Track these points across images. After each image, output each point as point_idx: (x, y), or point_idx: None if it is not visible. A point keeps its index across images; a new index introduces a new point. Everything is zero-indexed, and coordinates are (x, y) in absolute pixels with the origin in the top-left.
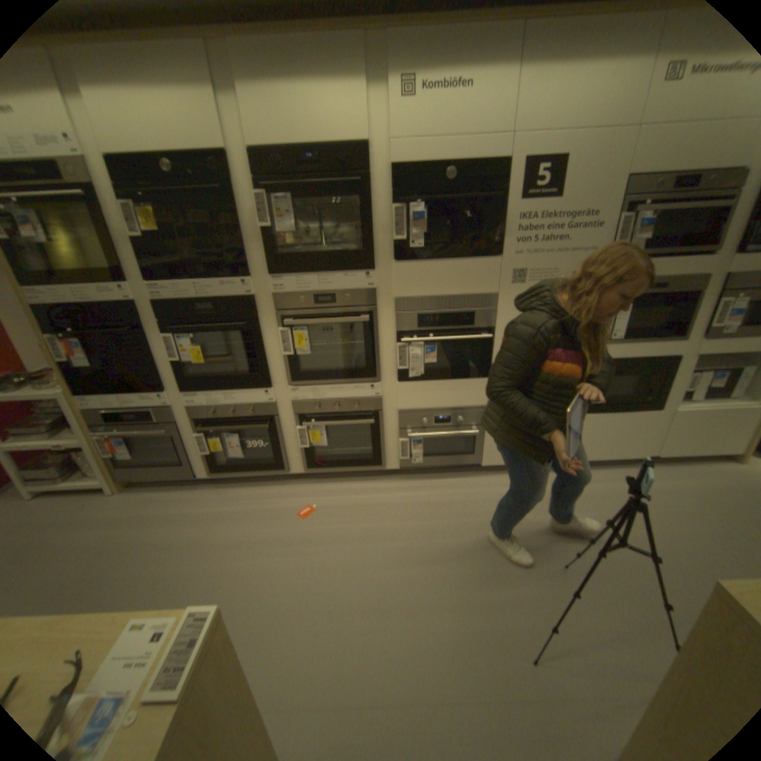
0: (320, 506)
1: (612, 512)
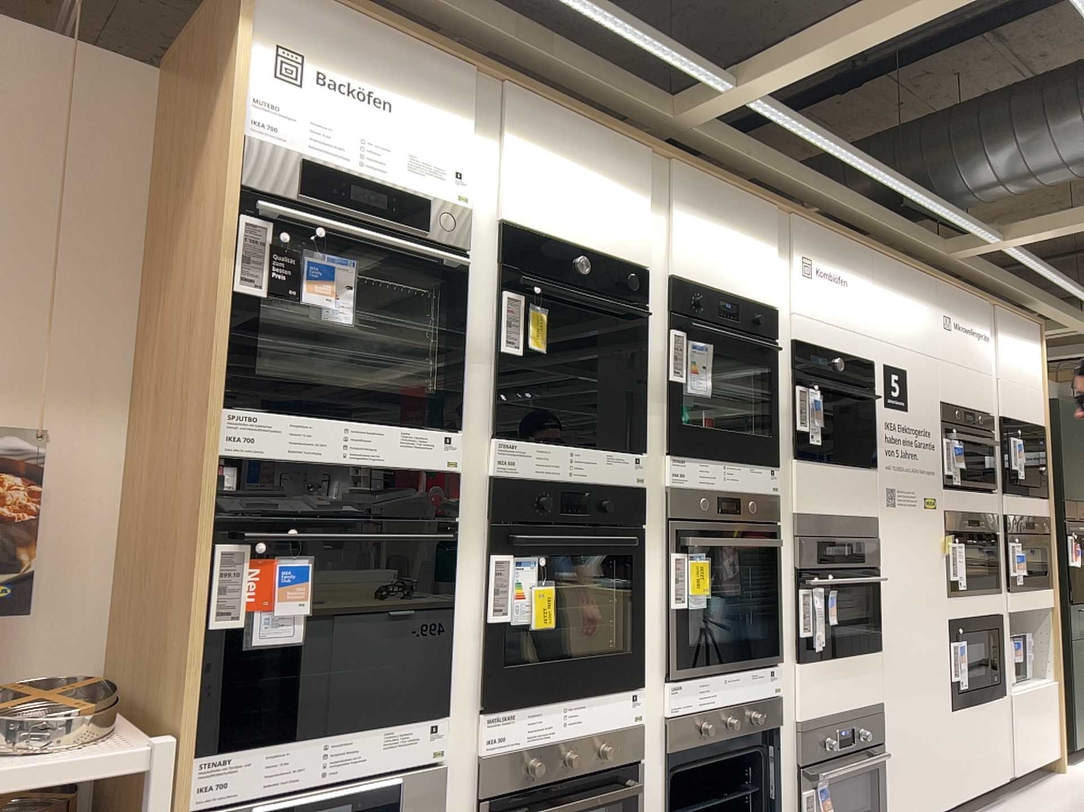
0: None
1: None
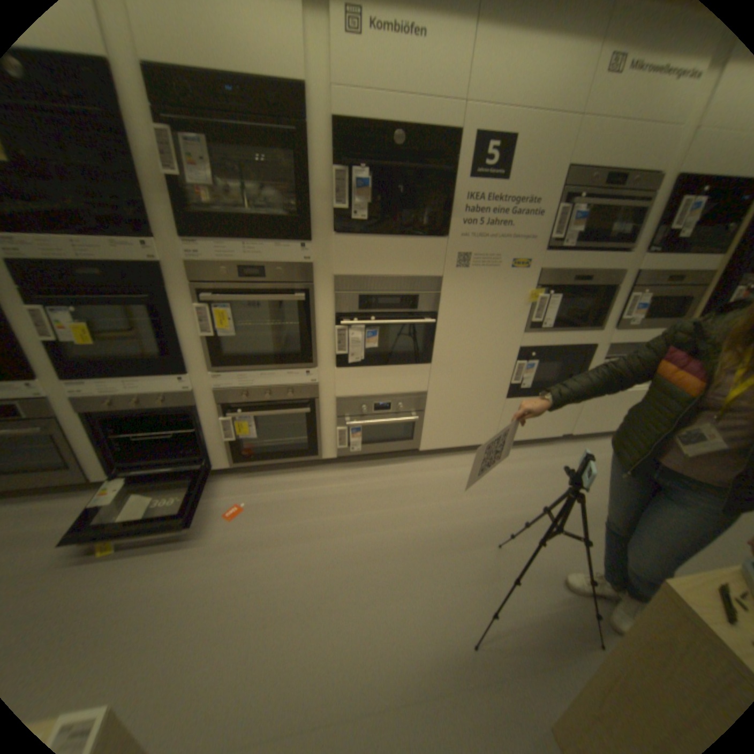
0: (248, 504)
1: (535, 488)
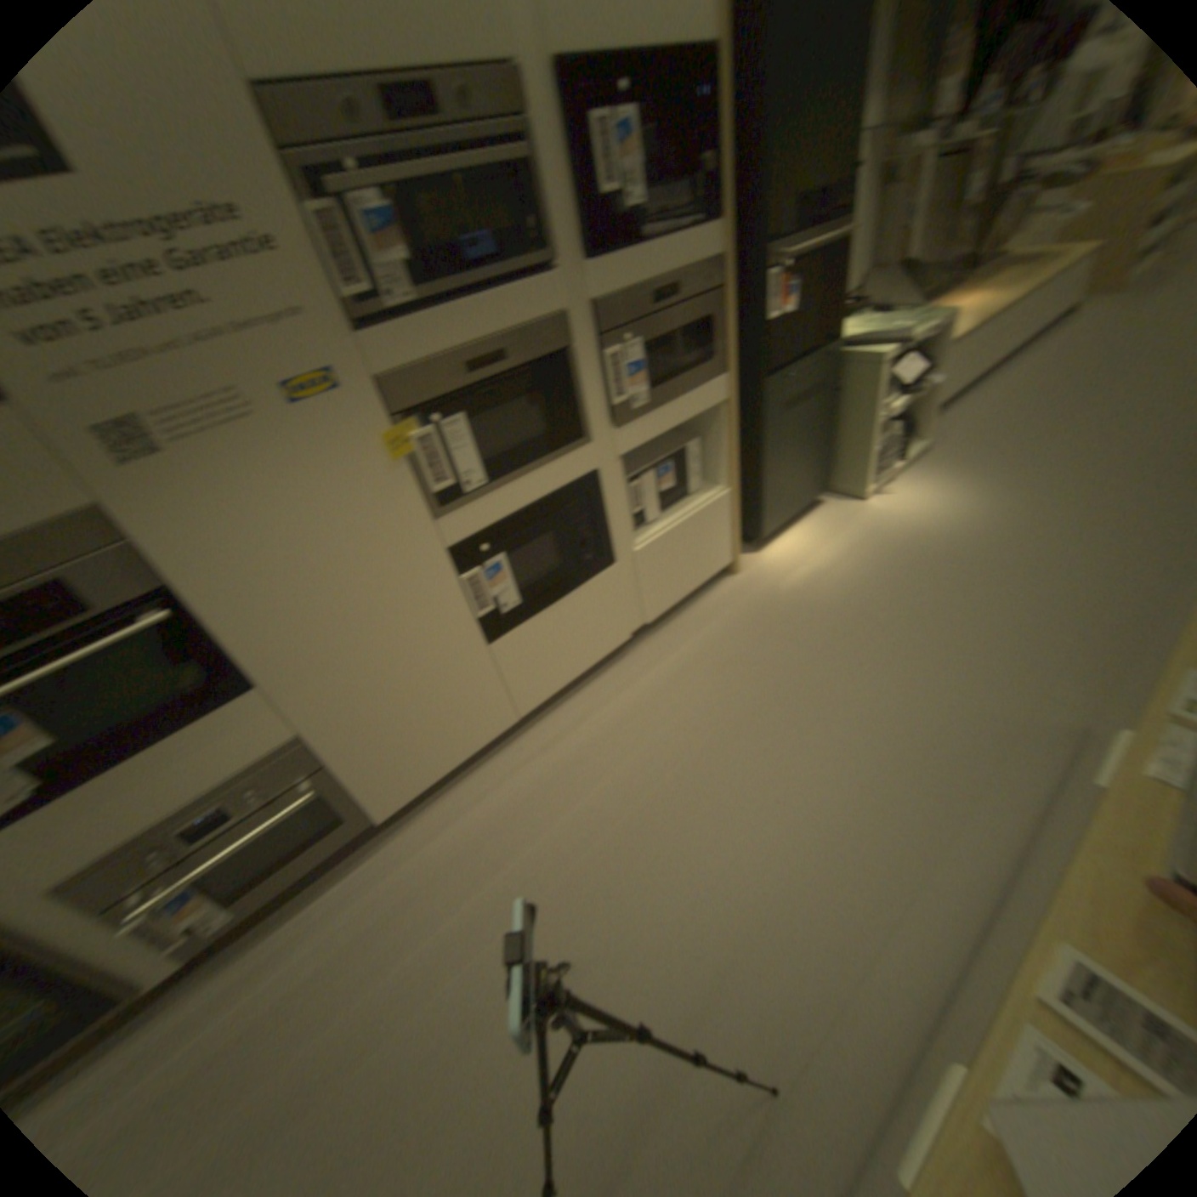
0: None
1: (607, 772)
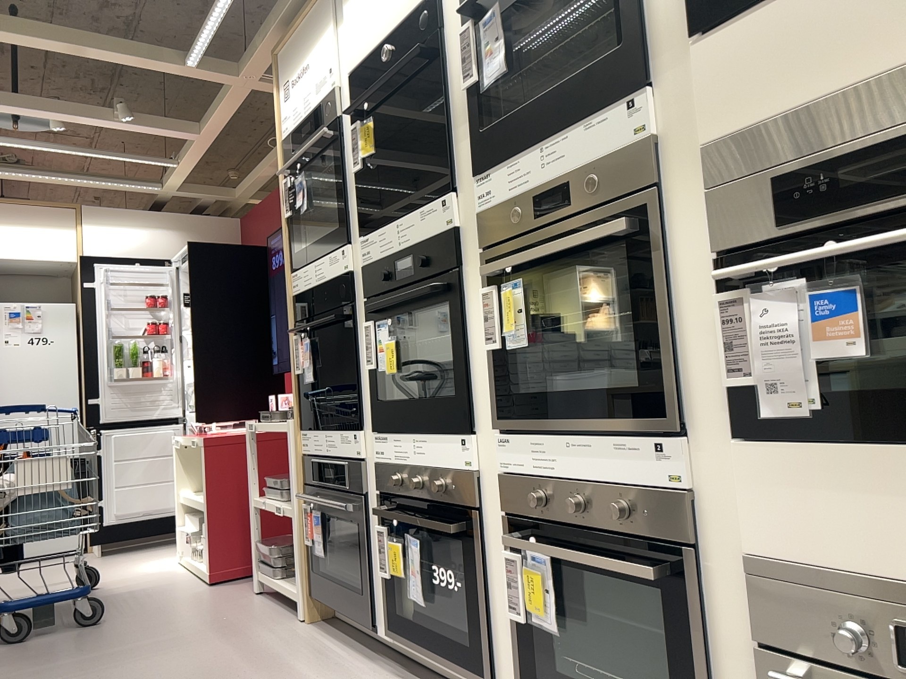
0: None
1: None
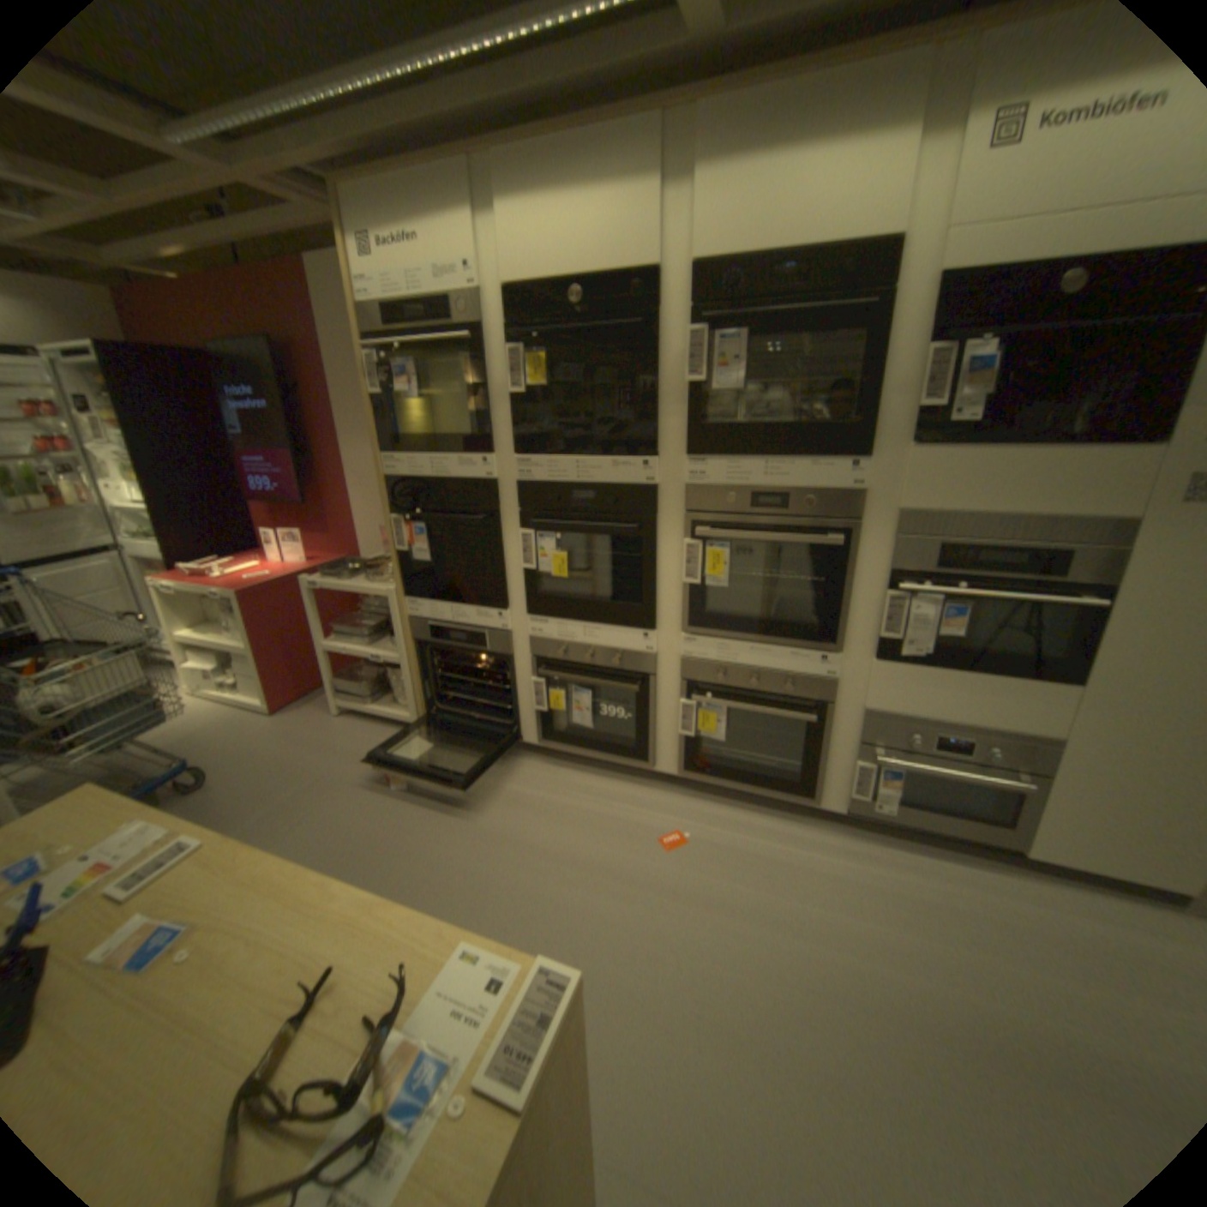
0: (697, 839)
1: None
